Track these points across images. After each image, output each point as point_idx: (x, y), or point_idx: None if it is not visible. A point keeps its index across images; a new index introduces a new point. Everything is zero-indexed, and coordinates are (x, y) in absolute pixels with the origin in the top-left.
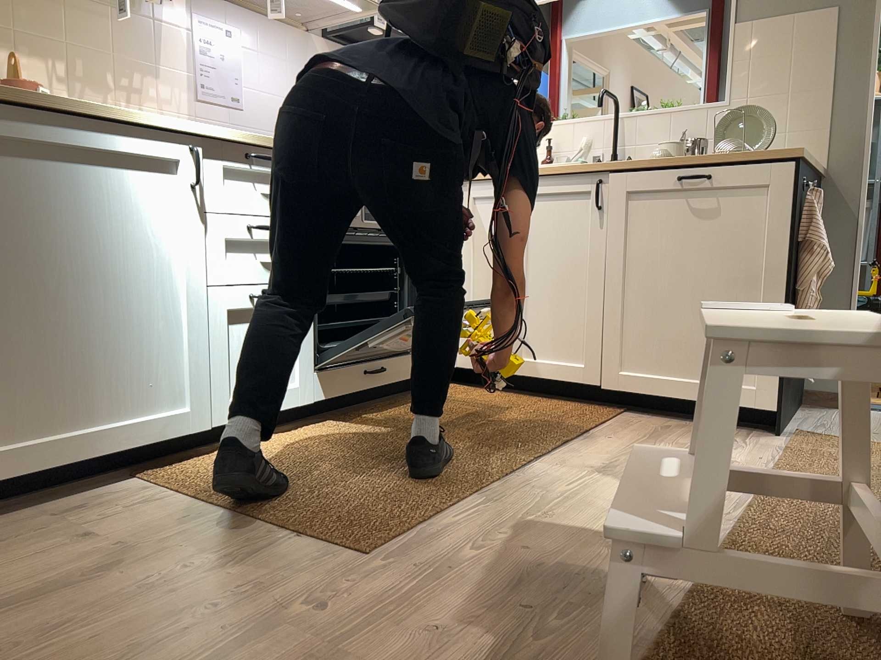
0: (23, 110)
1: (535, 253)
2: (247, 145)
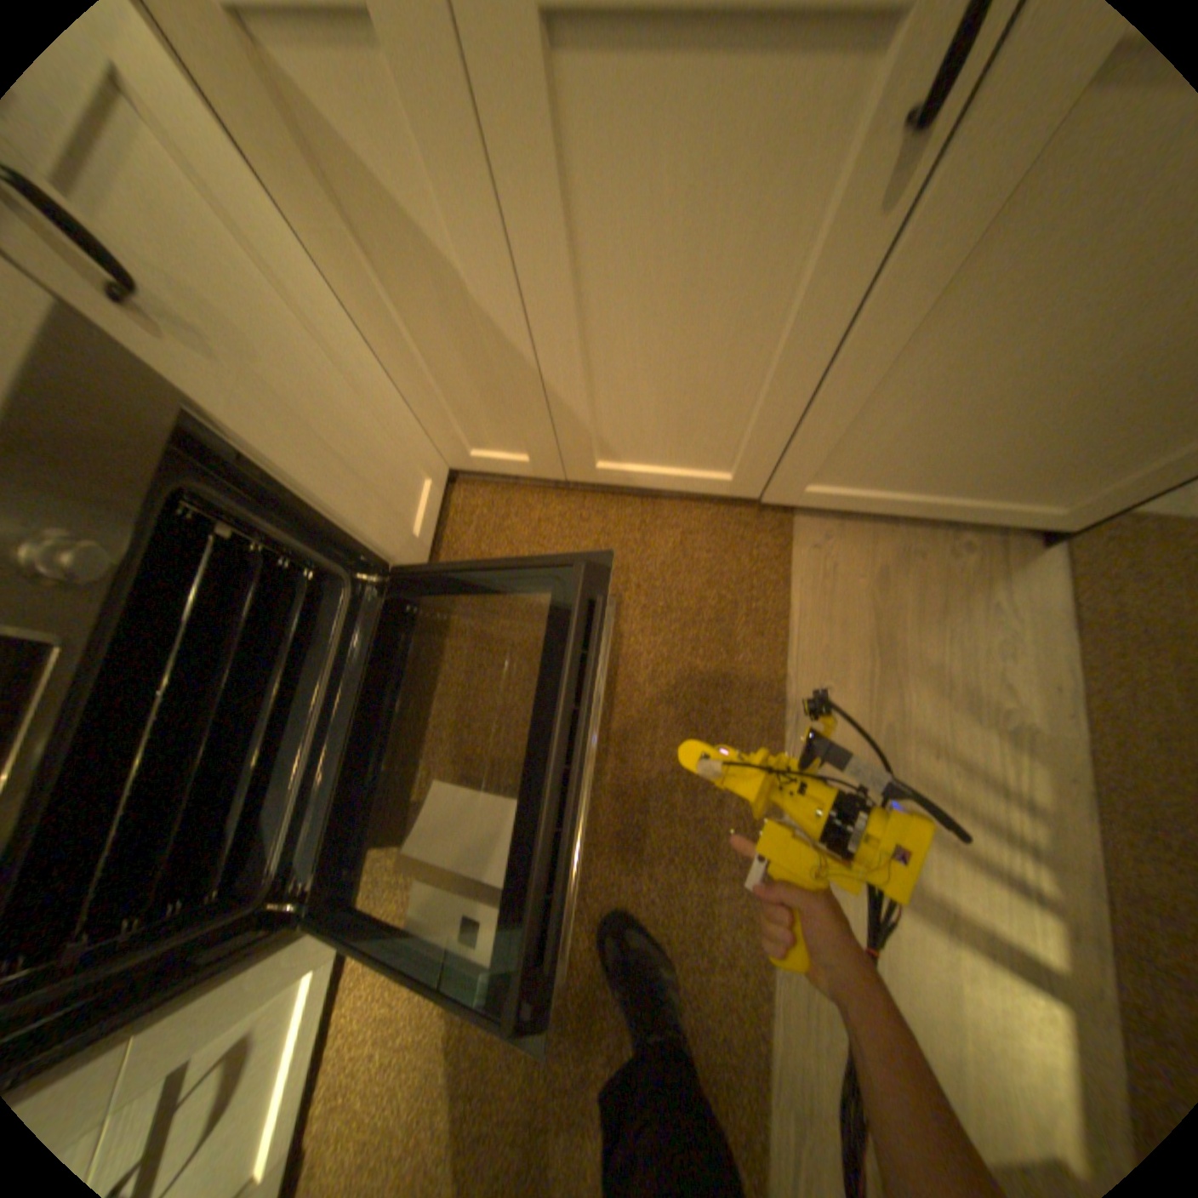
0: None
1: (599, 272)
2: None
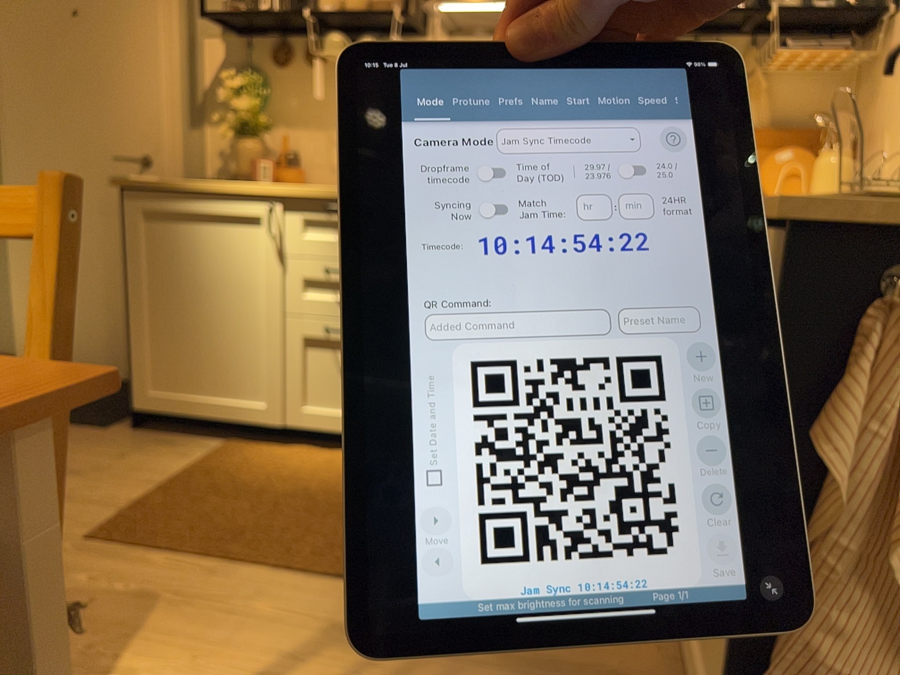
0: (159, 191)
1: None
2: (322, 197)
